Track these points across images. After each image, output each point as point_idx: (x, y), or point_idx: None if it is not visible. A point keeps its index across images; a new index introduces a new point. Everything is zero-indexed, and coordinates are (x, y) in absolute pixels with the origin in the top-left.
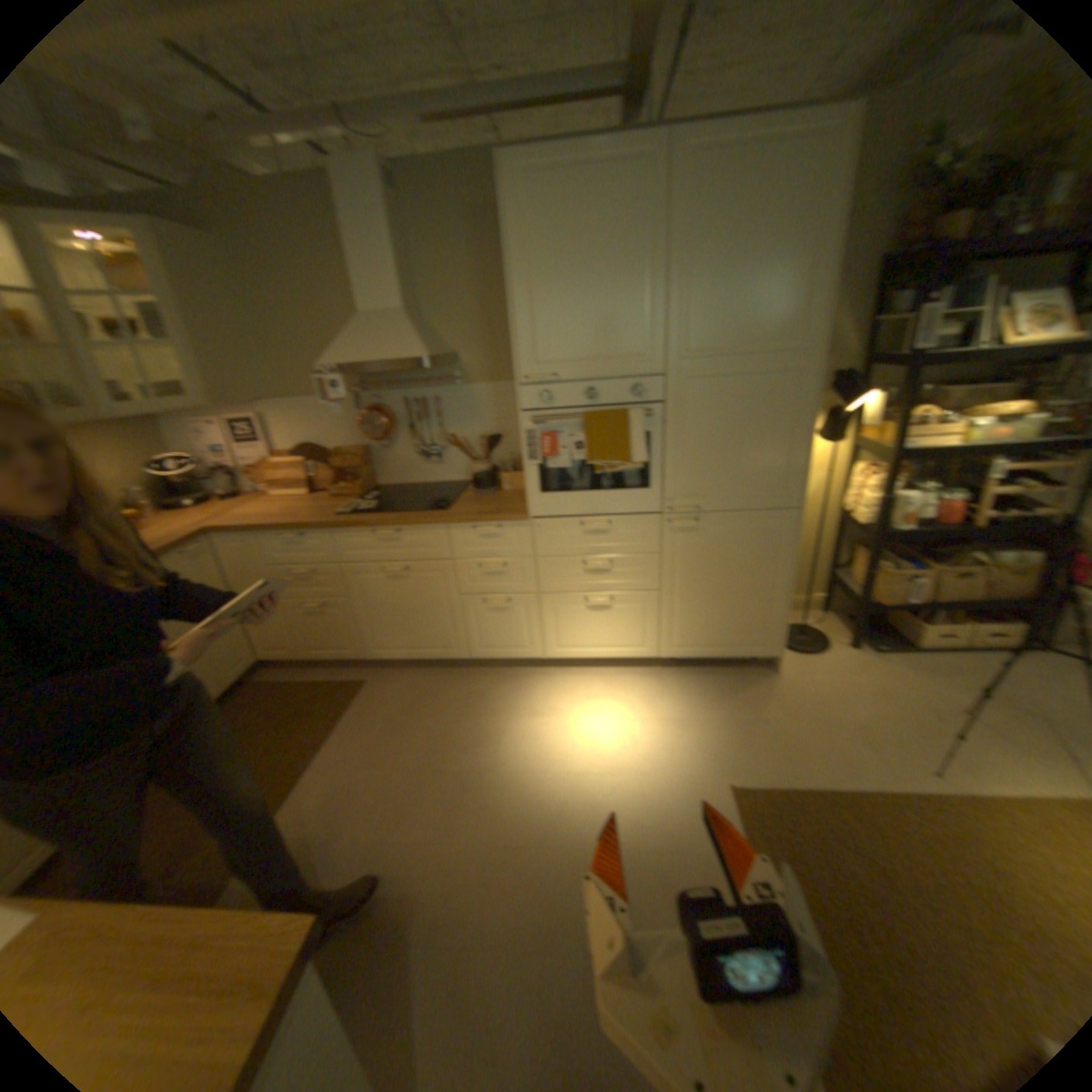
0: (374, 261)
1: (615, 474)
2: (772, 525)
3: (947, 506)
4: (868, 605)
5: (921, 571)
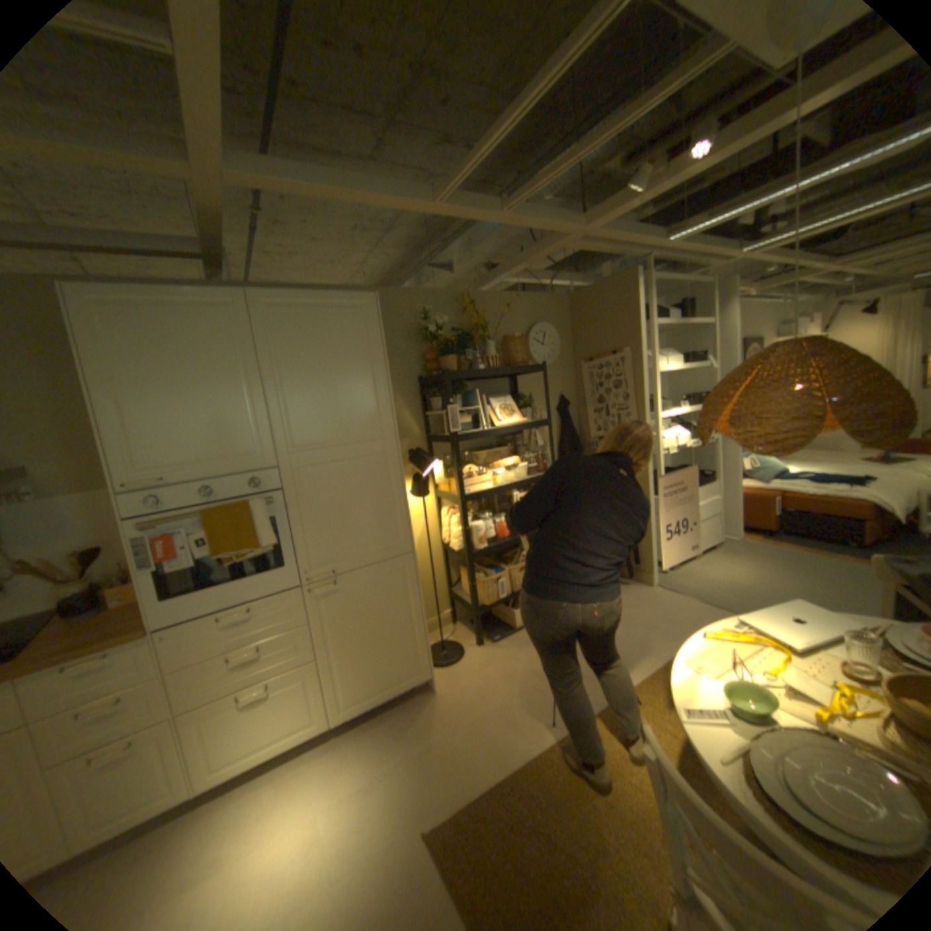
0: None
1: (244, 560)
2: (395, 570)
3: (498, 526)
4: (476, 609)
5: (498, 574)
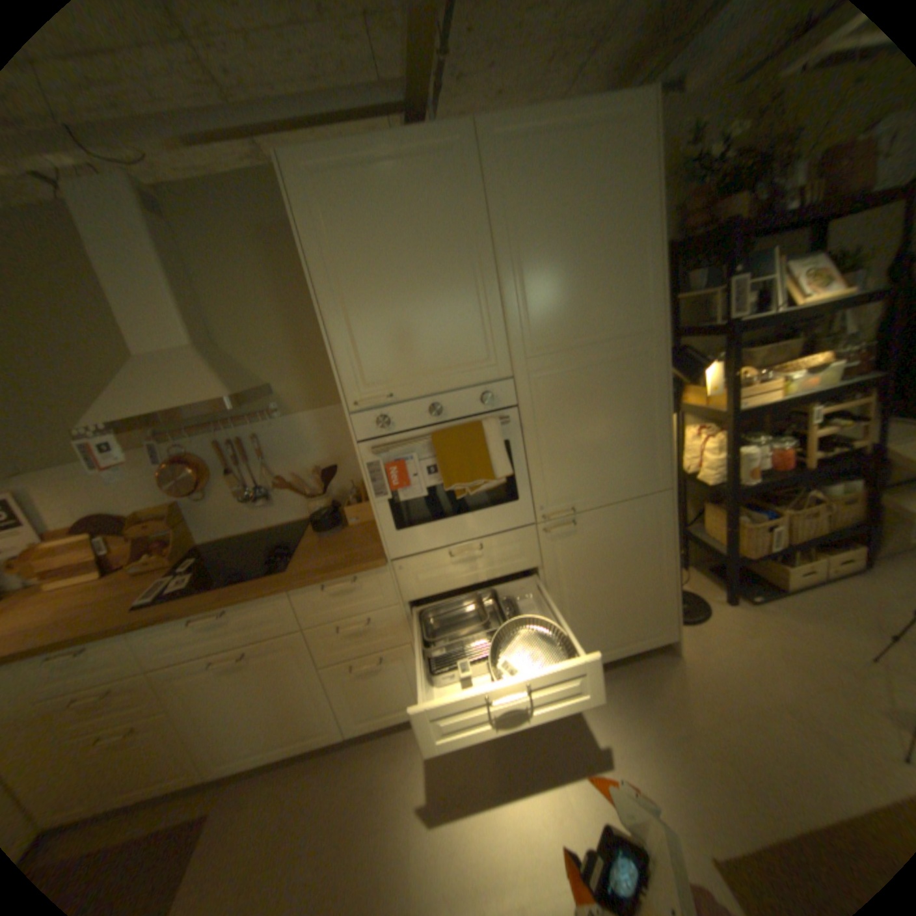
0: (140, 291)
1: (477, 489)
2: (648, 510)
3: (780, 454)
4: (737, 561)
5: (773, 519)
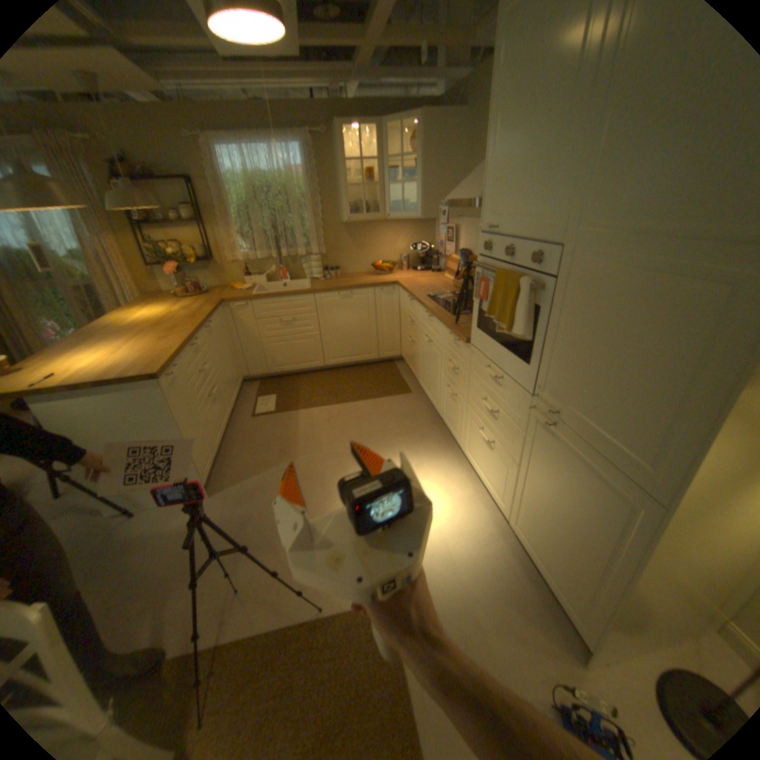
0: None
1: (516, 337)
2: (621, 499)
3: None
4: None
5: None
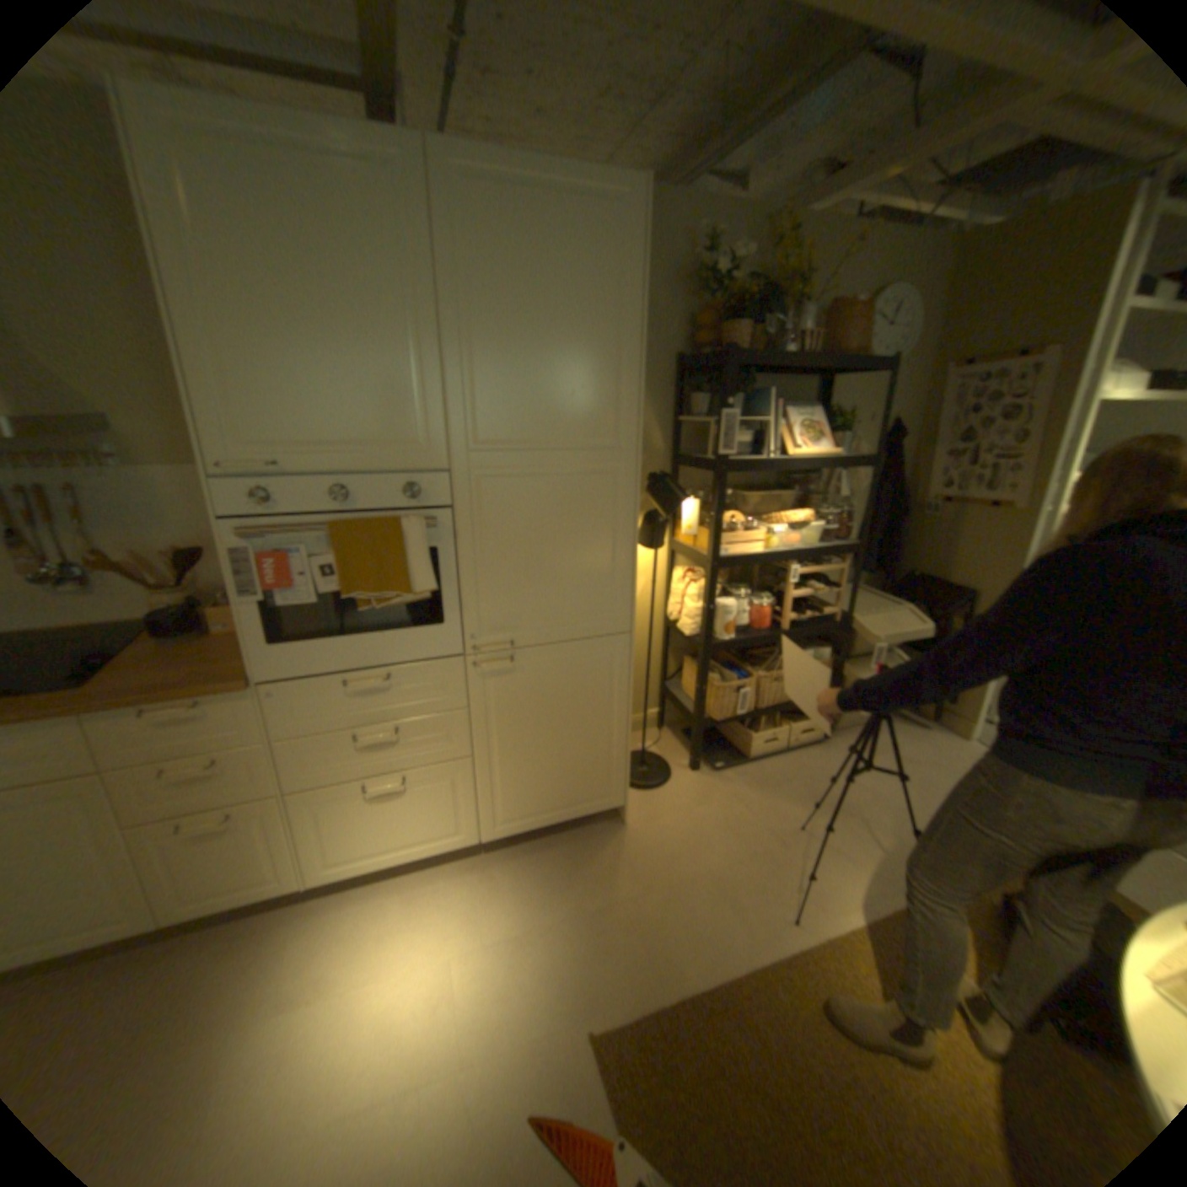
0: None
1: (391, 605)
2: (601, 654)
3: (757, 611)
4: (701, 722)
5: (743, 680)
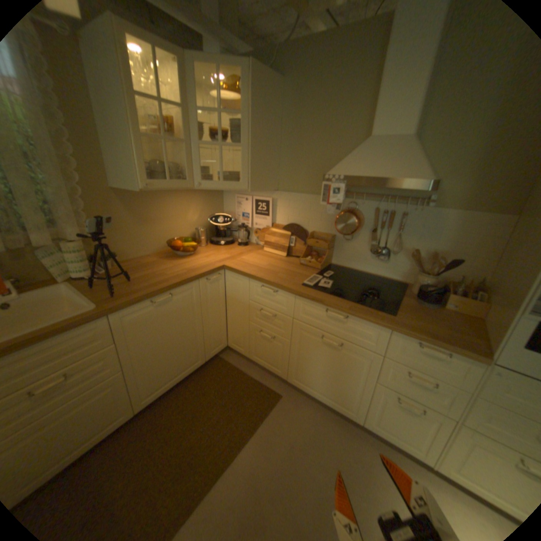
0: (404, 88)
1: None
2: None
3: None
4: None
5: None
